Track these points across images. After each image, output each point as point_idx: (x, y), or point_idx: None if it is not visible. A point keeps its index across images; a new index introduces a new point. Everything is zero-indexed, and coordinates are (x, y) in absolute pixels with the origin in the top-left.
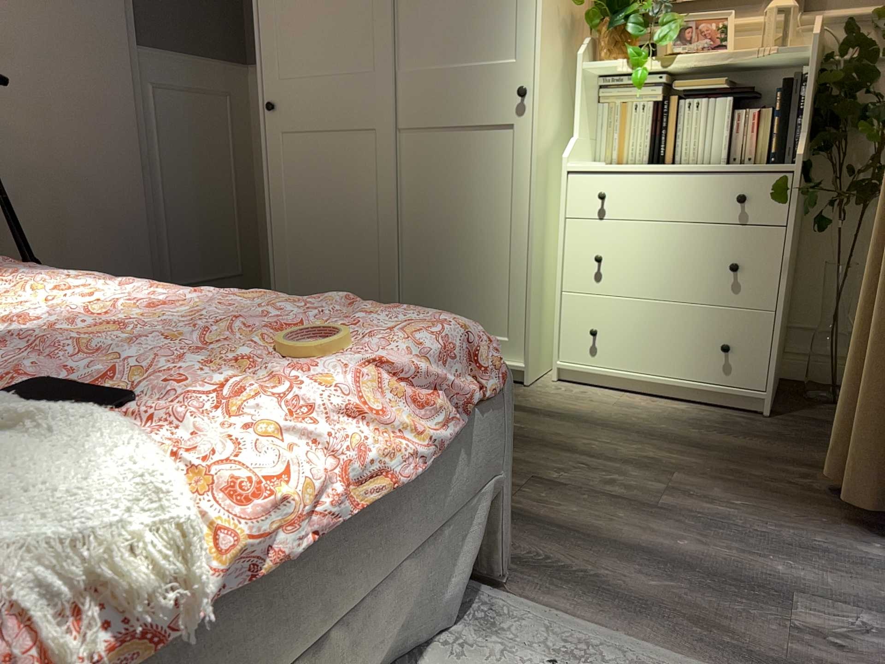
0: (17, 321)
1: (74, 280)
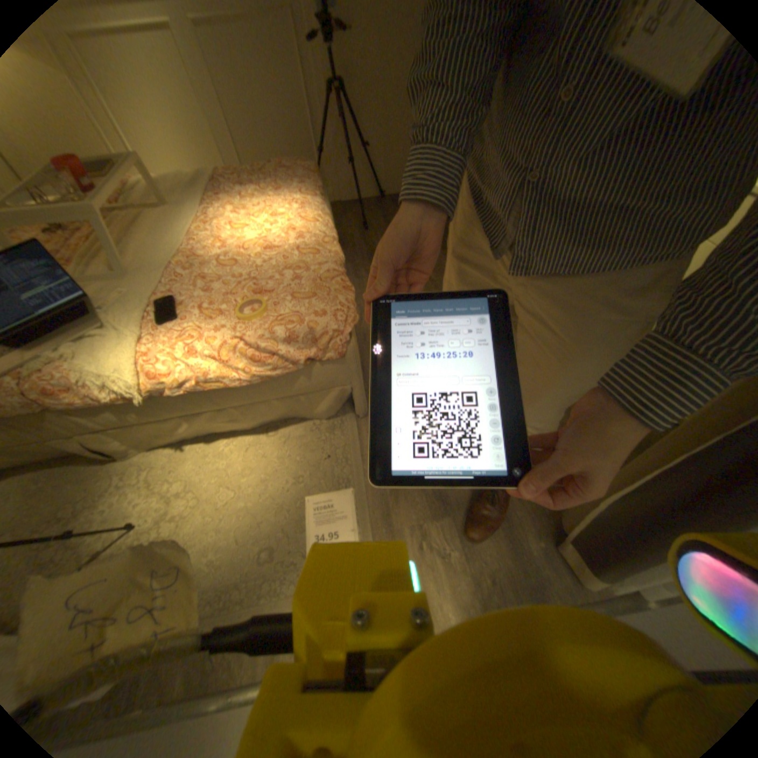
0: (226, 241)
1: (300, 198)
